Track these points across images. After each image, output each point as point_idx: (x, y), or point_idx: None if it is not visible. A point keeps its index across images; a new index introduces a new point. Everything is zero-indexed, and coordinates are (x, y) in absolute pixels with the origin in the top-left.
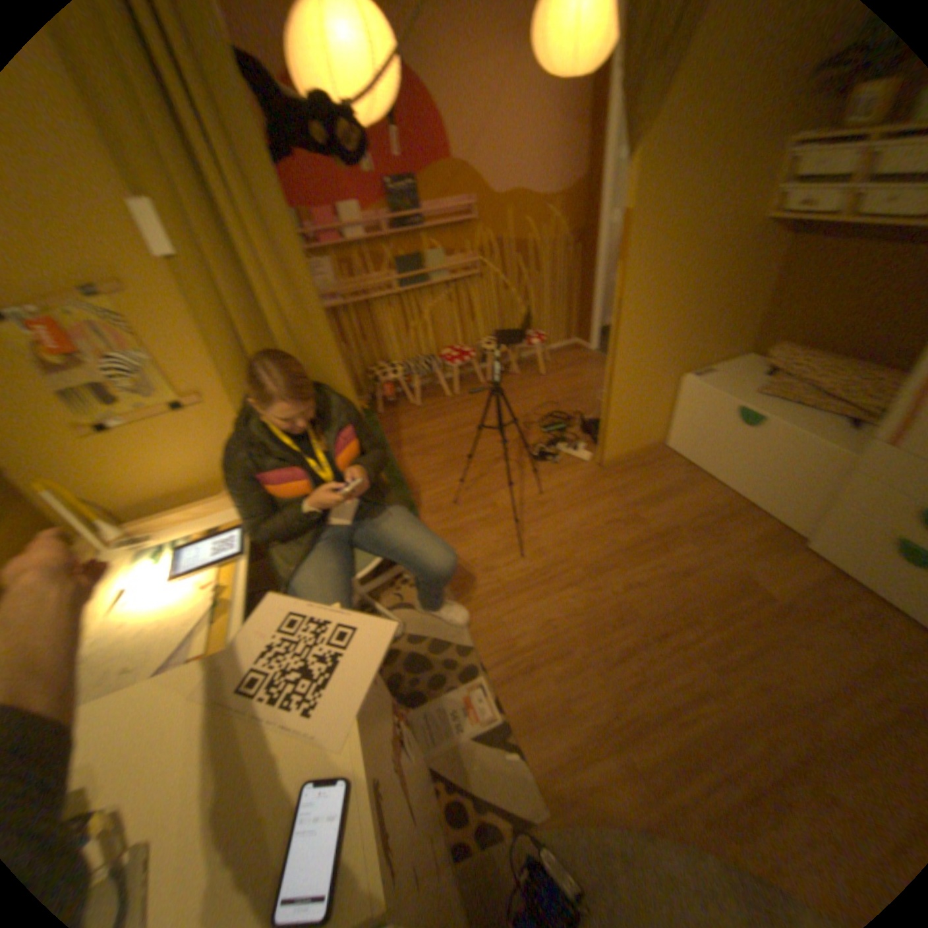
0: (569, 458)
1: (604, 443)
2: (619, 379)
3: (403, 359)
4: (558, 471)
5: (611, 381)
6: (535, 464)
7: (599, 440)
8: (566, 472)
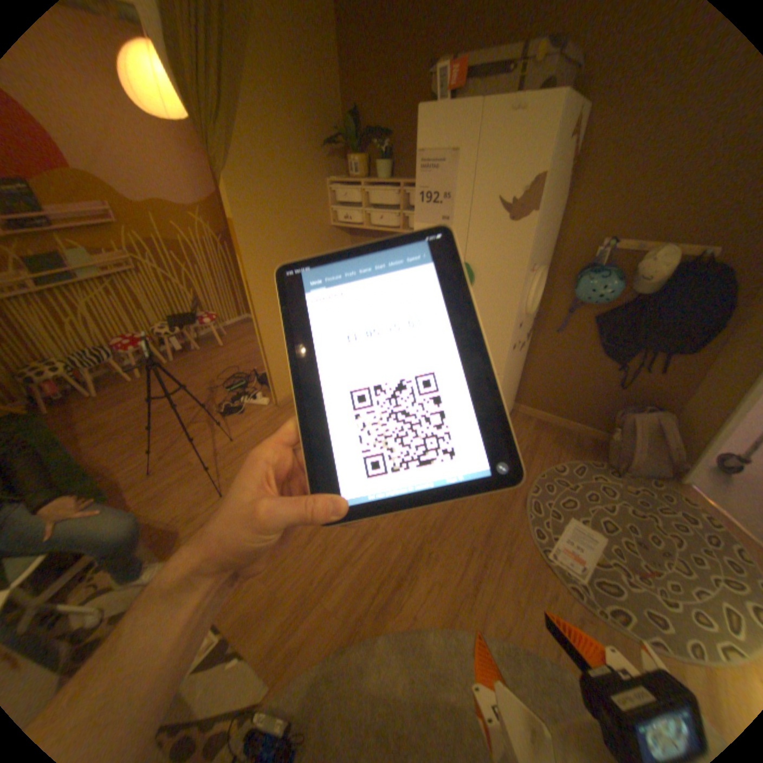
0: (253, 407)
1: (274, 388)
2: (268, 340)
3: (66, 356)
4: (245, 420)
5: (262, 342)
6: (224, 419)
7: (270, 387)
8: (251, 419)
